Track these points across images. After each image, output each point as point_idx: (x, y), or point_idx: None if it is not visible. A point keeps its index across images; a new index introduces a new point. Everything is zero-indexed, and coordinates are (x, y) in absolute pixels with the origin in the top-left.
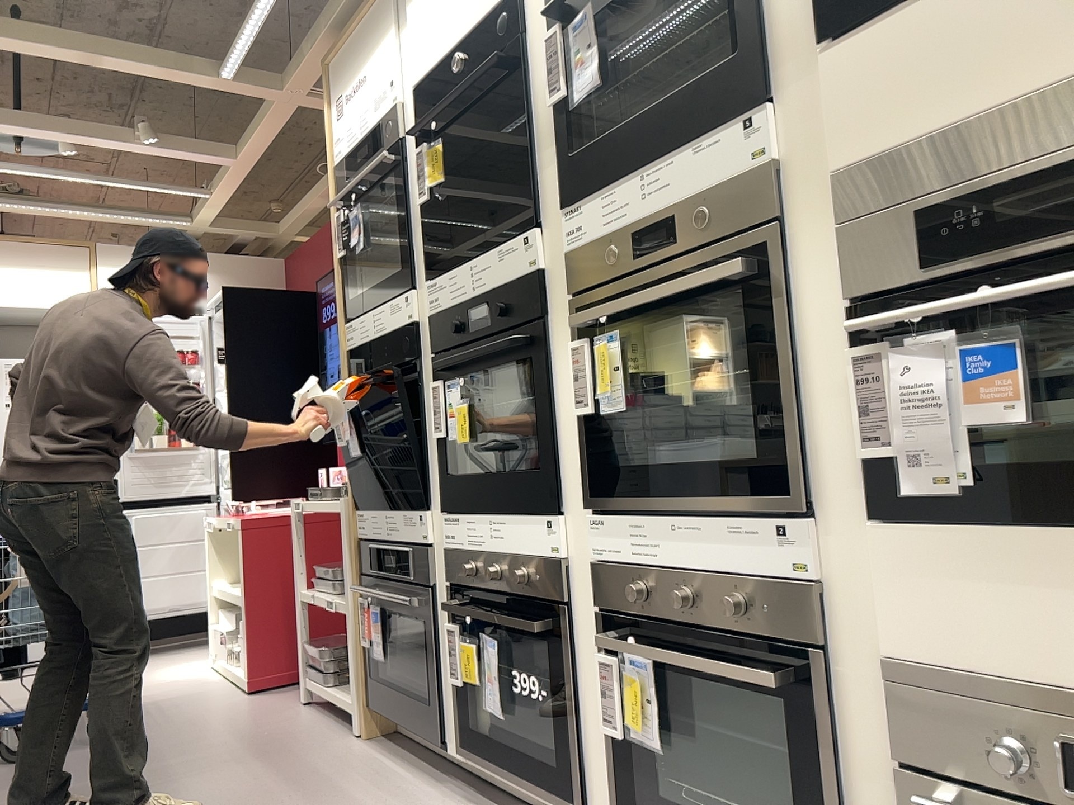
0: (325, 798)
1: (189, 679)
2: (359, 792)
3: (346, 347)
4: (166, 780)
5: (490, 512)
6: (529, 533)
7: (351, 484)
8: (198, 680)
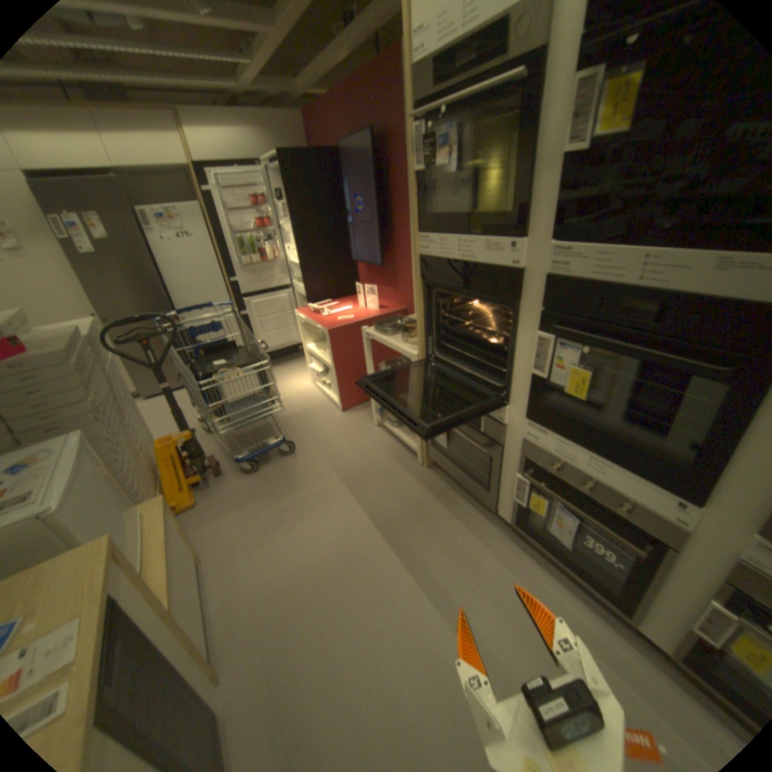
0: (432, 531)
1: (305, 394)
2: (449, 526)
3: (420, 253)
4: (337, 501)
5: (594, 451)
6: (650, 493)
7: (421, 348)
8: (310, 396)
